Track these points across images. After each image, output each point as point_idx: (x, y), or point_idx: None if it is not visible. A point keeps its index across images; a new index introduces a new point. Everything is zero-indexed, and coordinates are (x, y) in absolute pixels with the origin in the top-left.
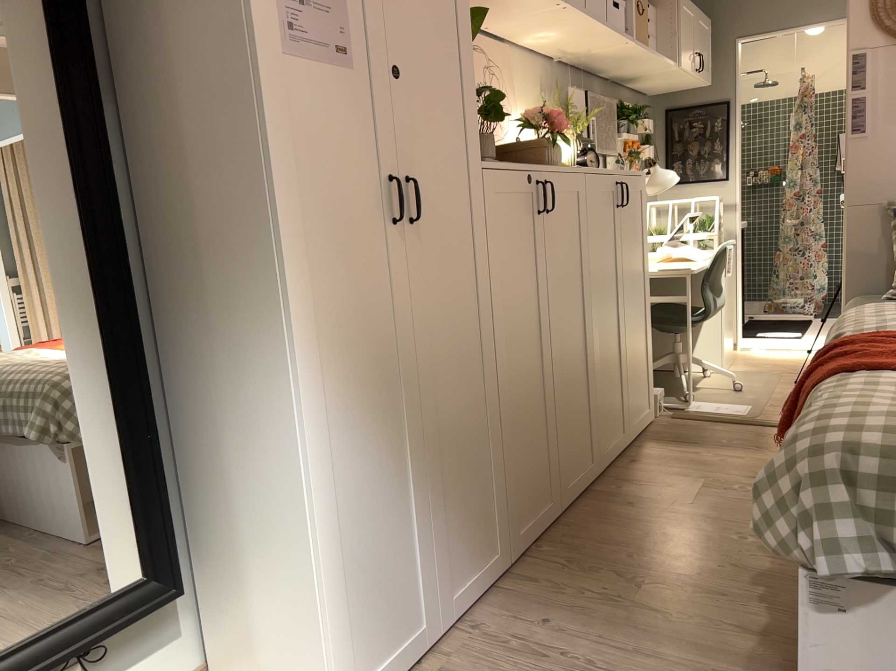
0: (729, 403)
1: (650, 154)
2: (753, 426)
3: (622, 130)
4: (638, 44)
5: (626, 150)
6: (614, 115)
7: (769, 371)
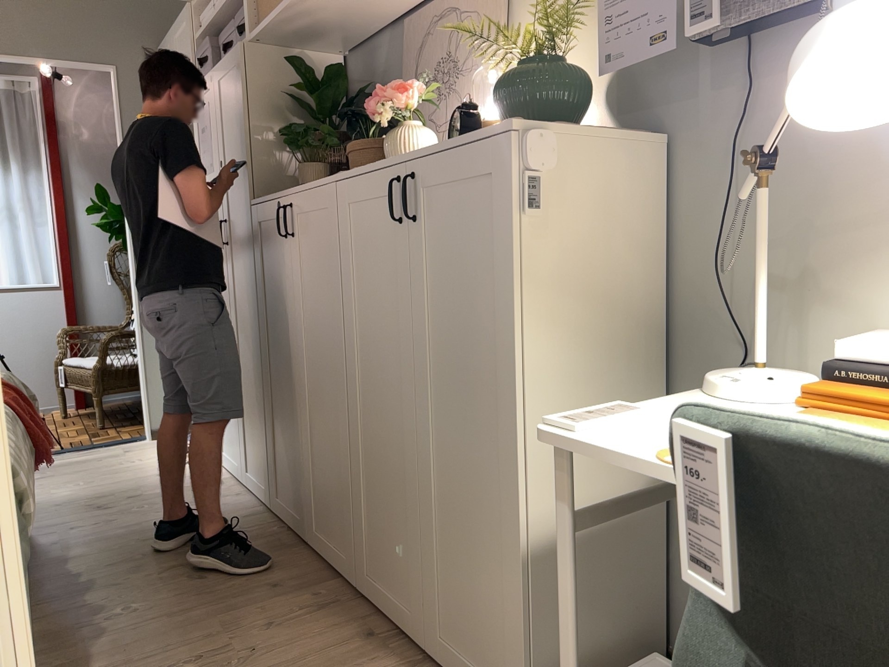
0: None
1: None
2: None
3: None
4: None
5: None
6: None
7: None
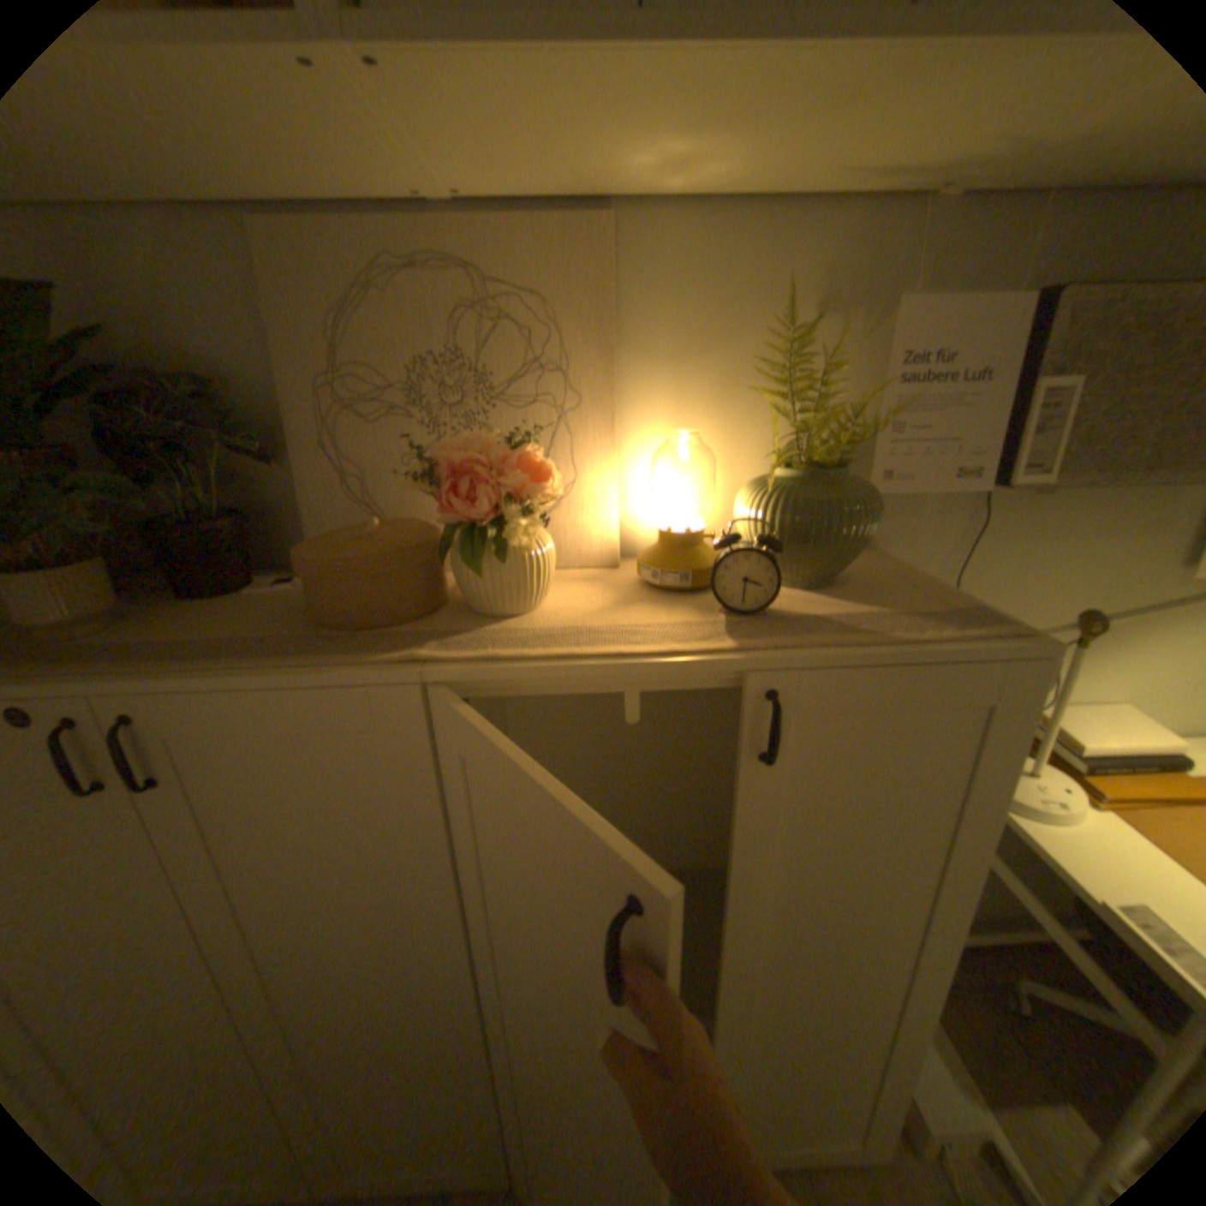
0: None
1: None
2: None
3: None
4: None
5: None
6: None
7: None
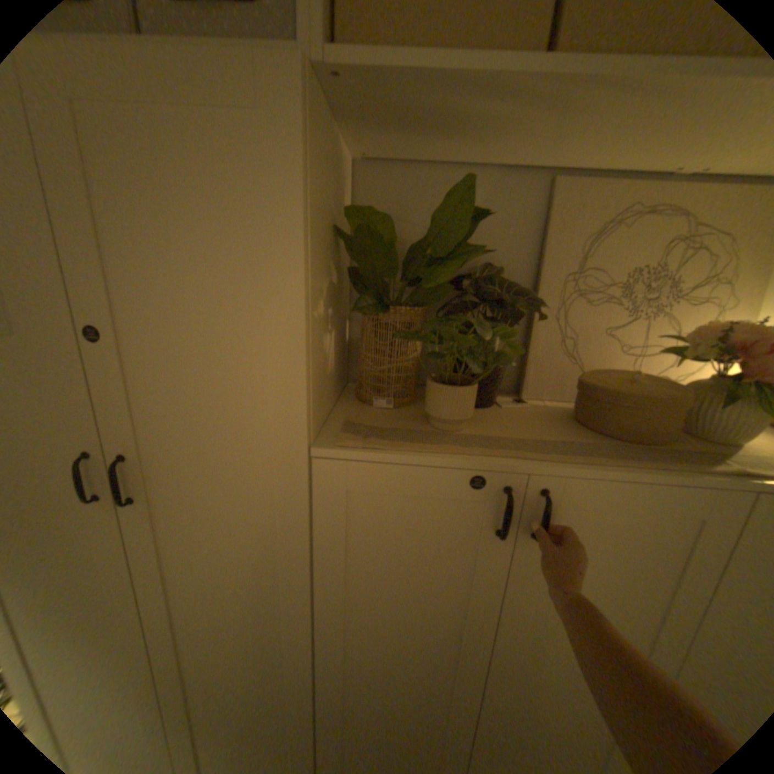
0: None
1: None
2: None
3: None
4: None
5: None
6: None
7: None
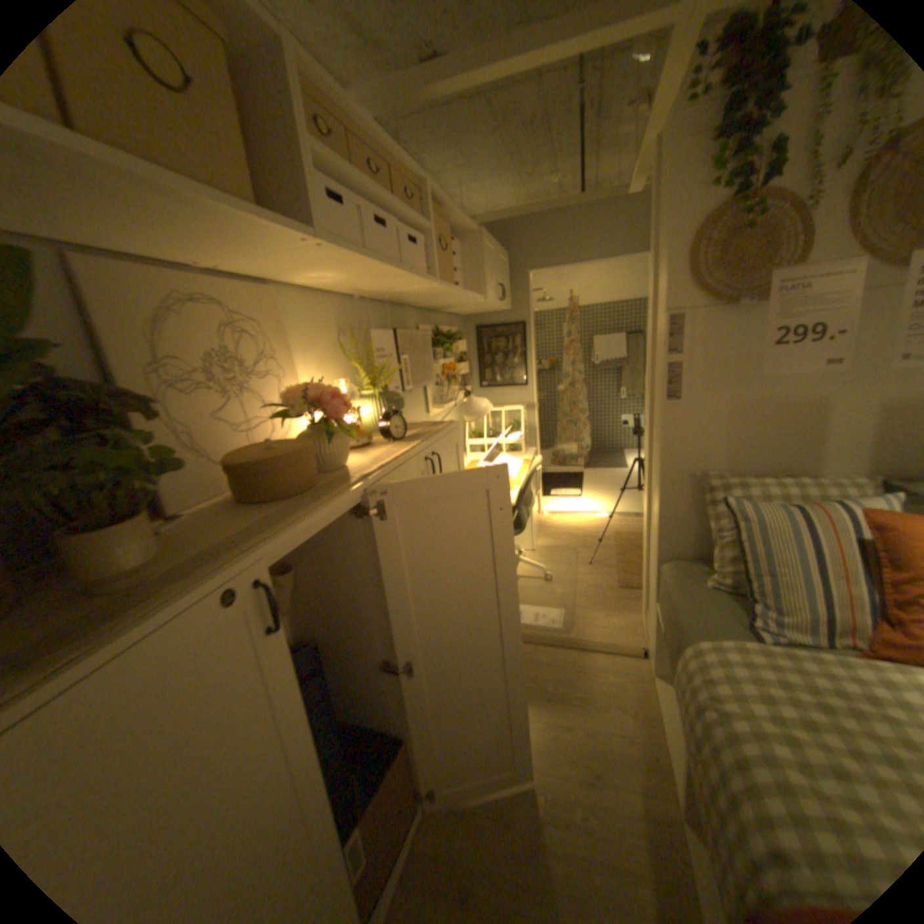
0: (543, 604)
1: (466, 366)
2: (569, 649)
3: (439, 352)
4: (443, 282)
5: (444, 370)
6: (430, 341)
7: (566, 545)
